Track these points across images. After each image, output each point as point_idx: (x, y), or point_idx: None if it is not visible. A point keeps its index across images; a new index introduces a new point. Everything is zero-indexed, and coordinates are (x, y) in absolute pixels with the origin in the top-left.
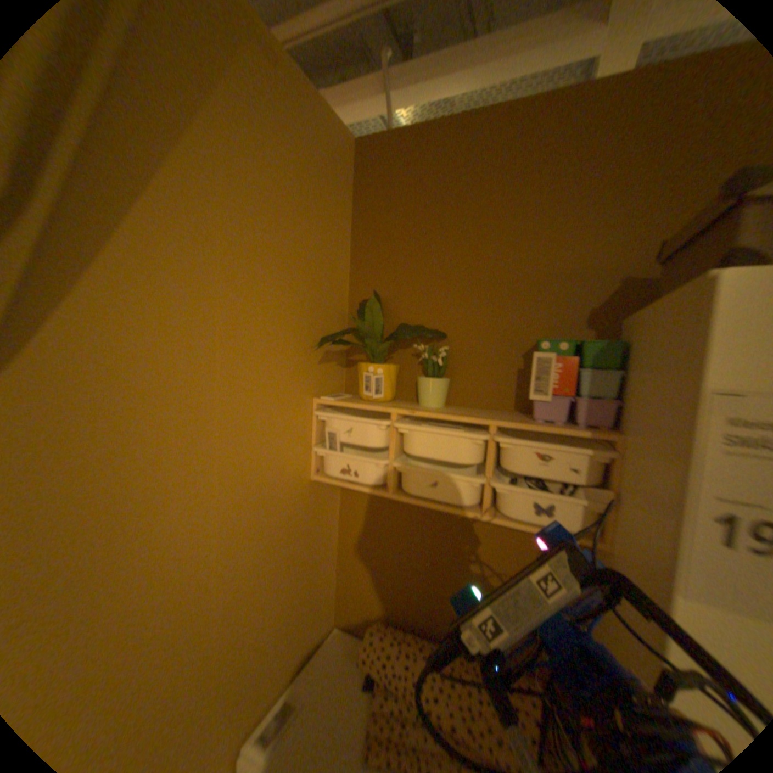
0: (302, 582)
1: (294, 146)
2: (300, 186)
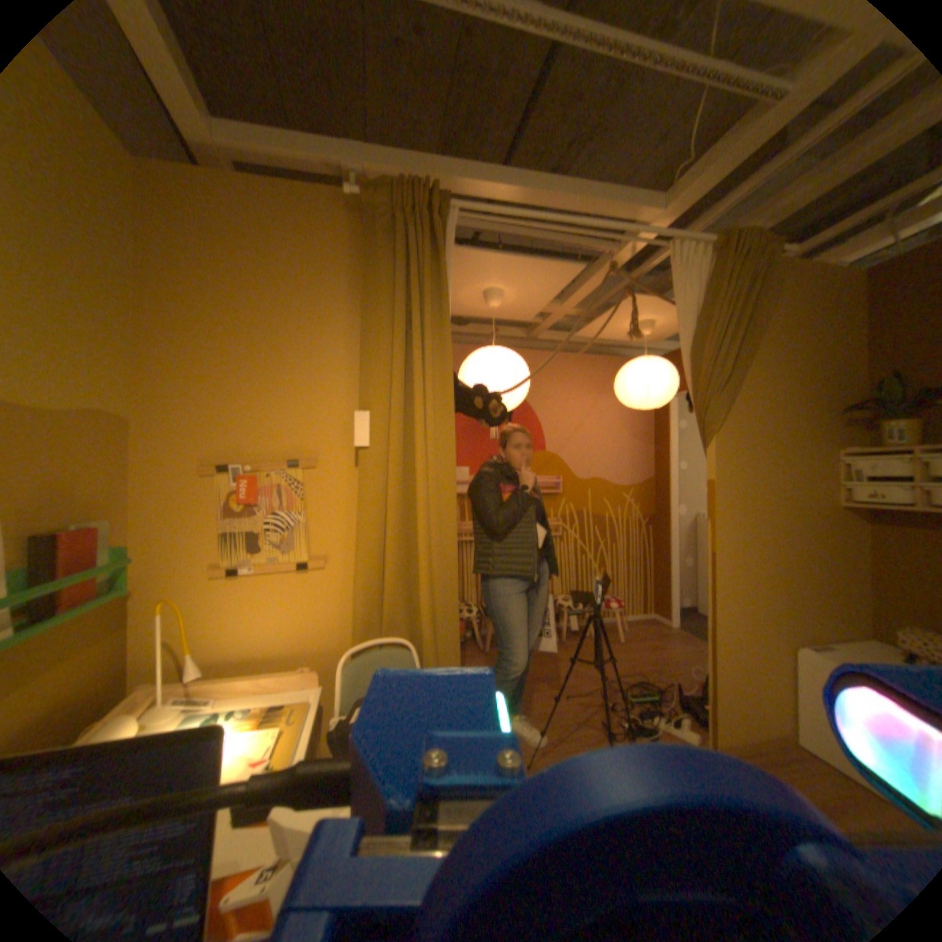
0: (835, 576)
1: (815, 302)
2: (821, 321)
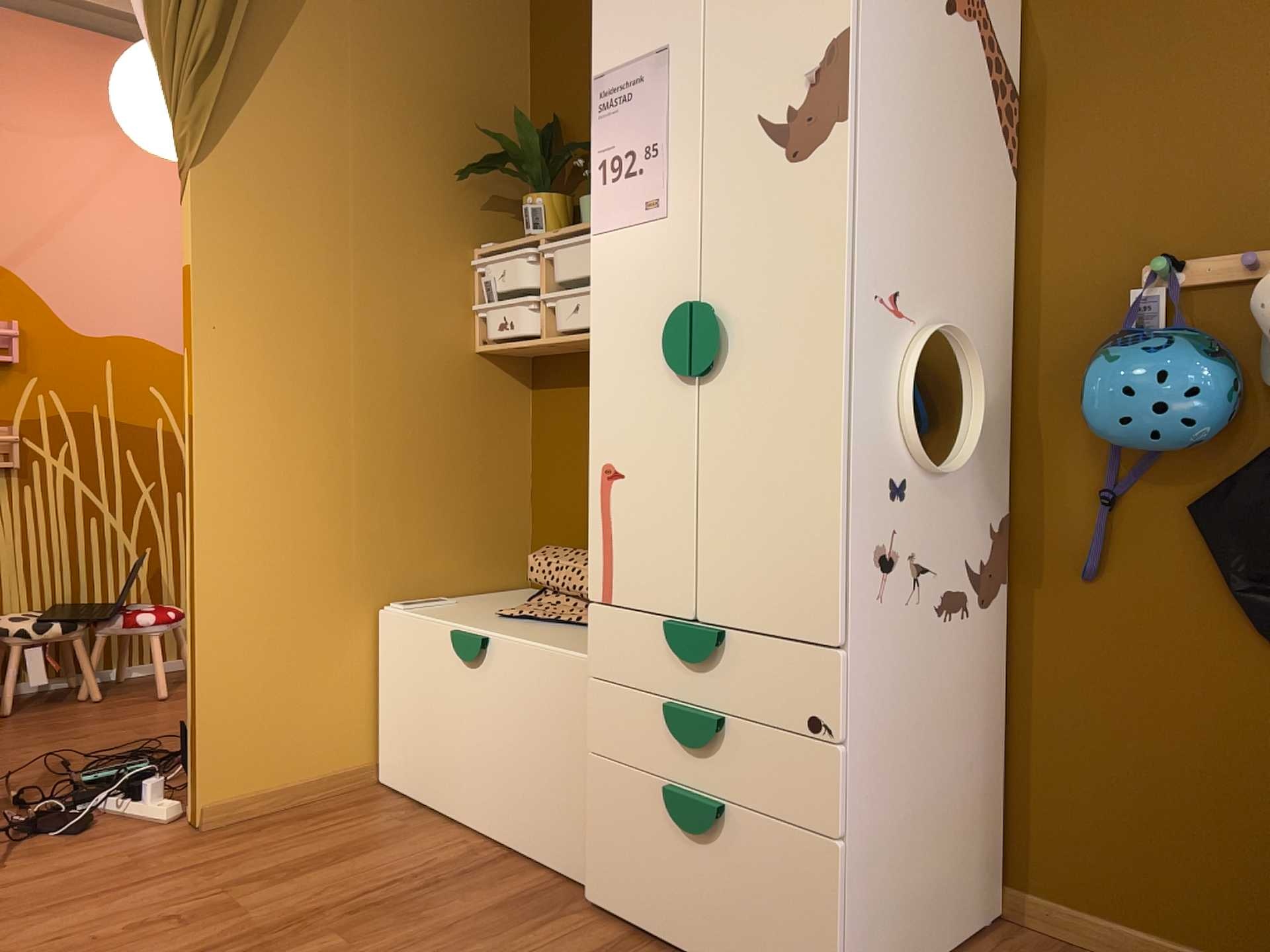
0: (461, 478)
1: None
2: (441, 6)
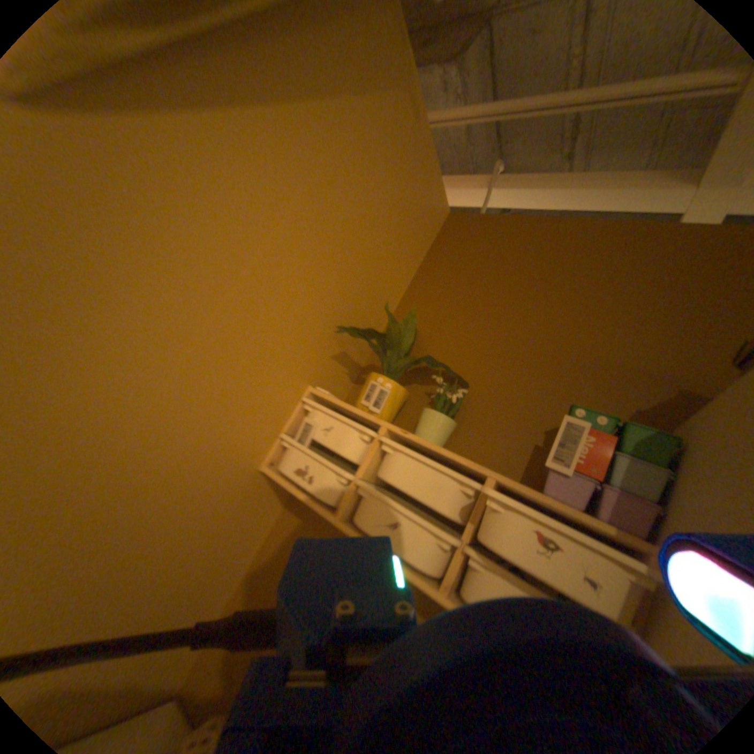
0: (177, 594)
1: (401, 178)
2: (392, 208)
